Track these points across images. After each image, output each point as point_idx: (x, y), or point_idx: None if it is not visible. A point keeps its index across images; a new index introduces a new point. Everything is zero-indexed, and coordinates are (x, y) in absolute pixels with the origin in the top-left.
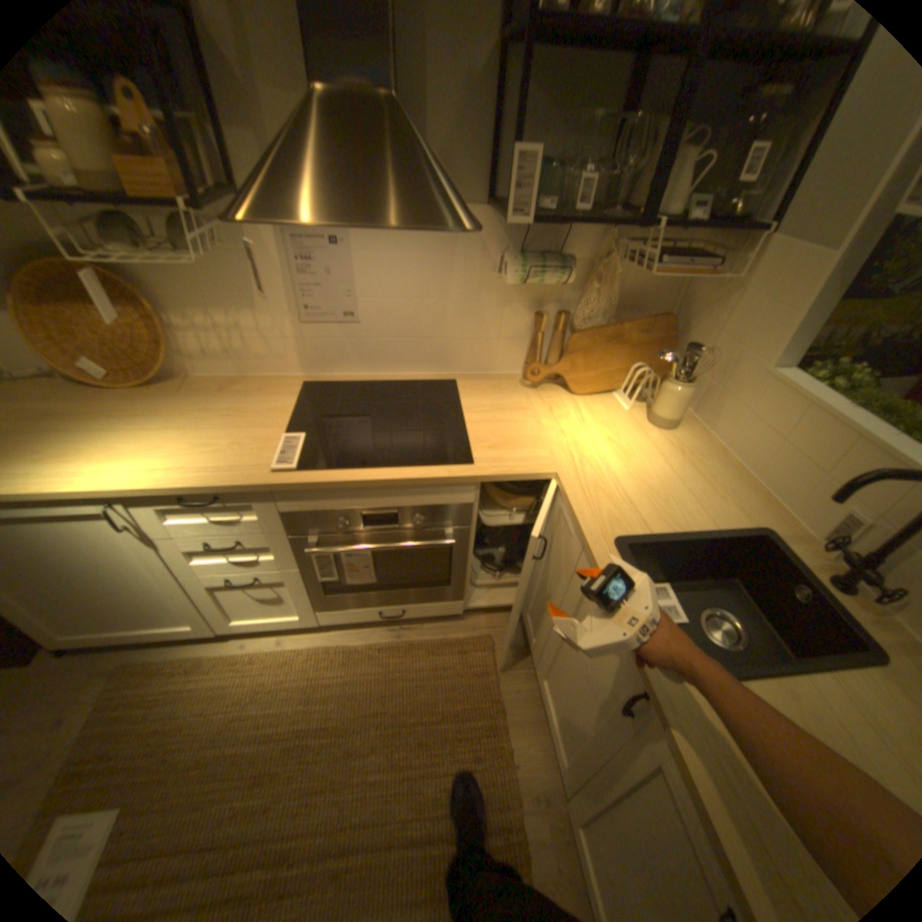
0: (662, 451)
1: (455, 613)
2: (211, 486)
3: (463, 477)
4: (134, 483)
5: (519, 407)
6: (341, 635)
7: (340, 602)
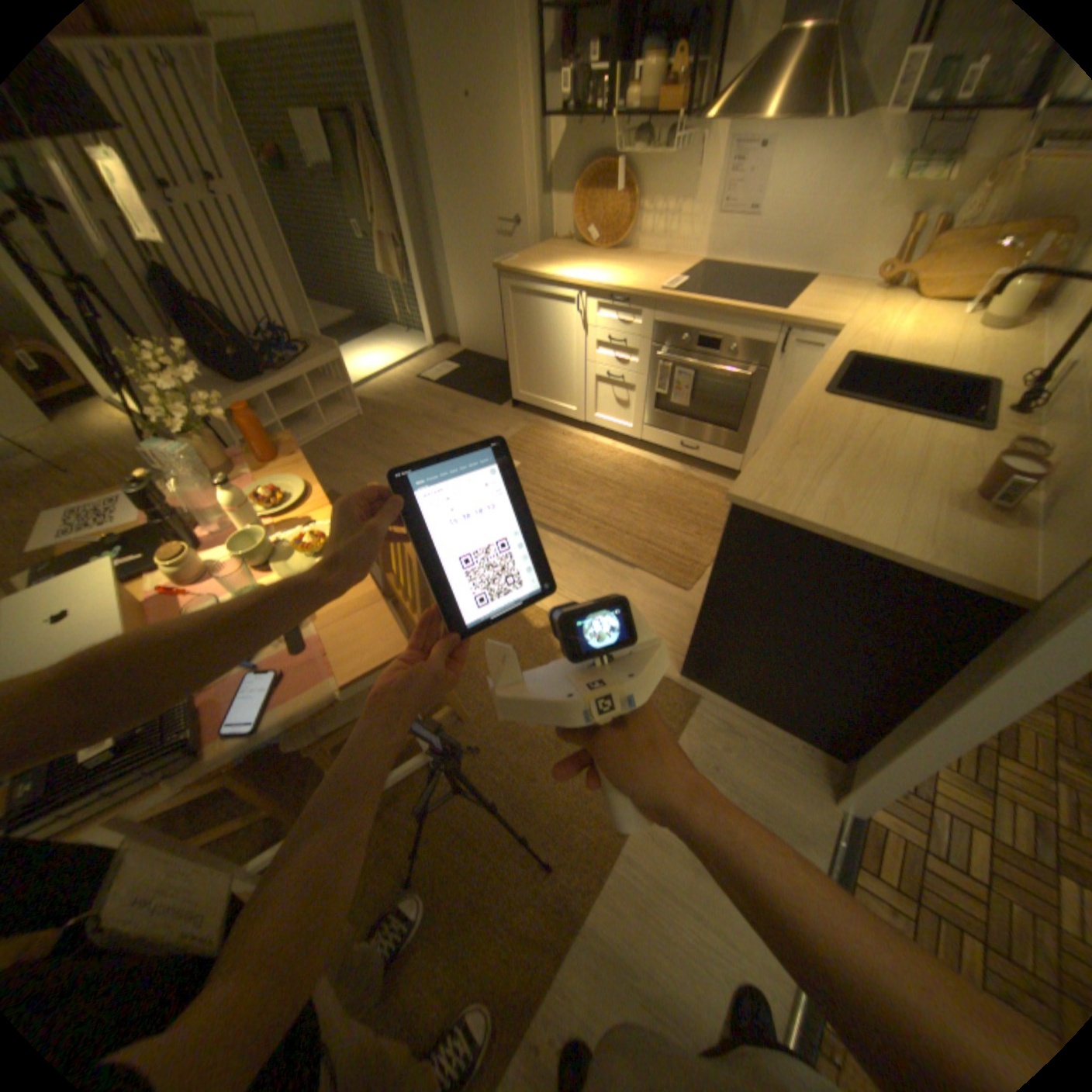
0: (963, 338)
1: (731, 468)
2: (627, 289)
3: (771, 314)
4: (594, 281)
5: (856, 297)
6: (649, 456)
7: (659, 426)
